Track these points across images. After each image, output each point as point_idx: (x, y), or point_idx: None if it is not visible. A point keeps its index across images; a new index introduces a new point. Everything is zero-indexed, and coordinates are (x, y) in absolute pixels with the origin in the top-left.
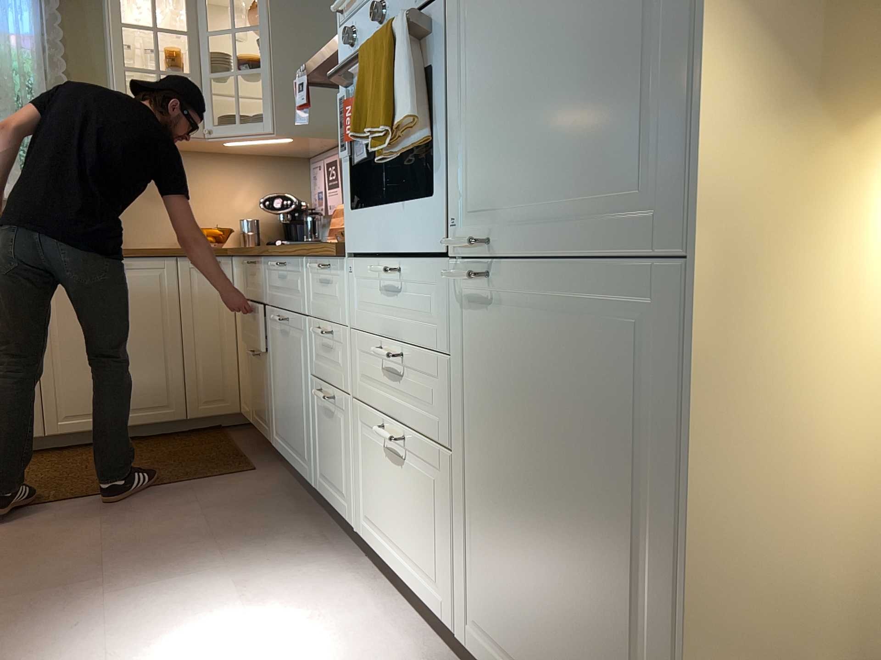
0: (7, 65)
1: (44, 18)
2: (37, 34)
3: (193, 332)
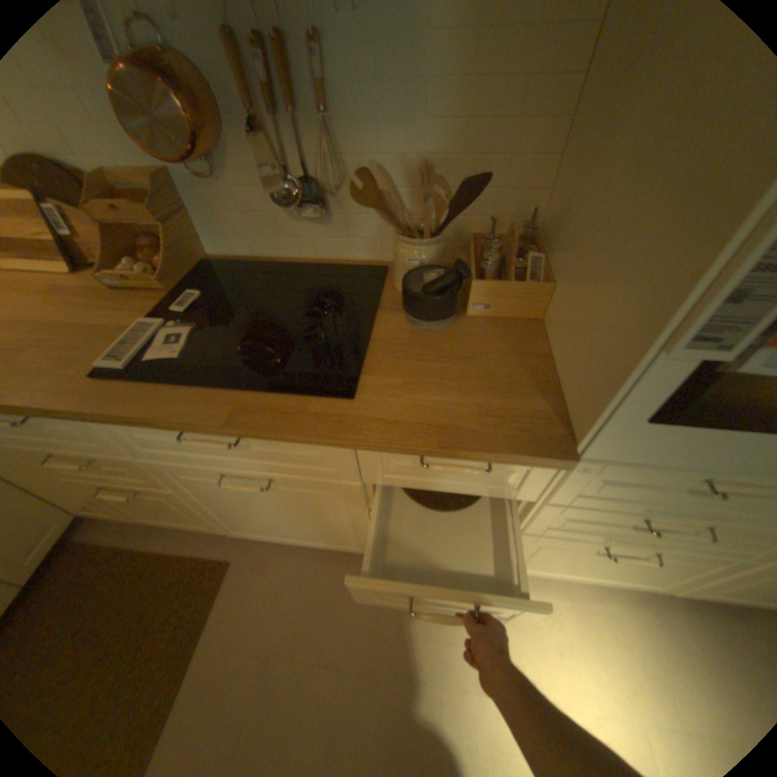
0: None
1: None
2: None
3: None
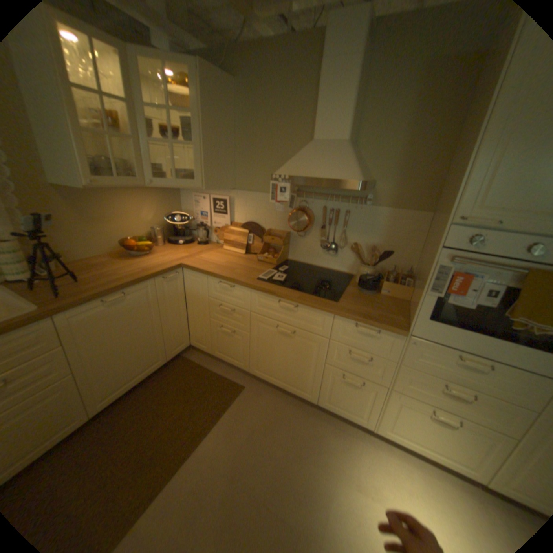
0: None
1: None
2: None
3: (167, 317)
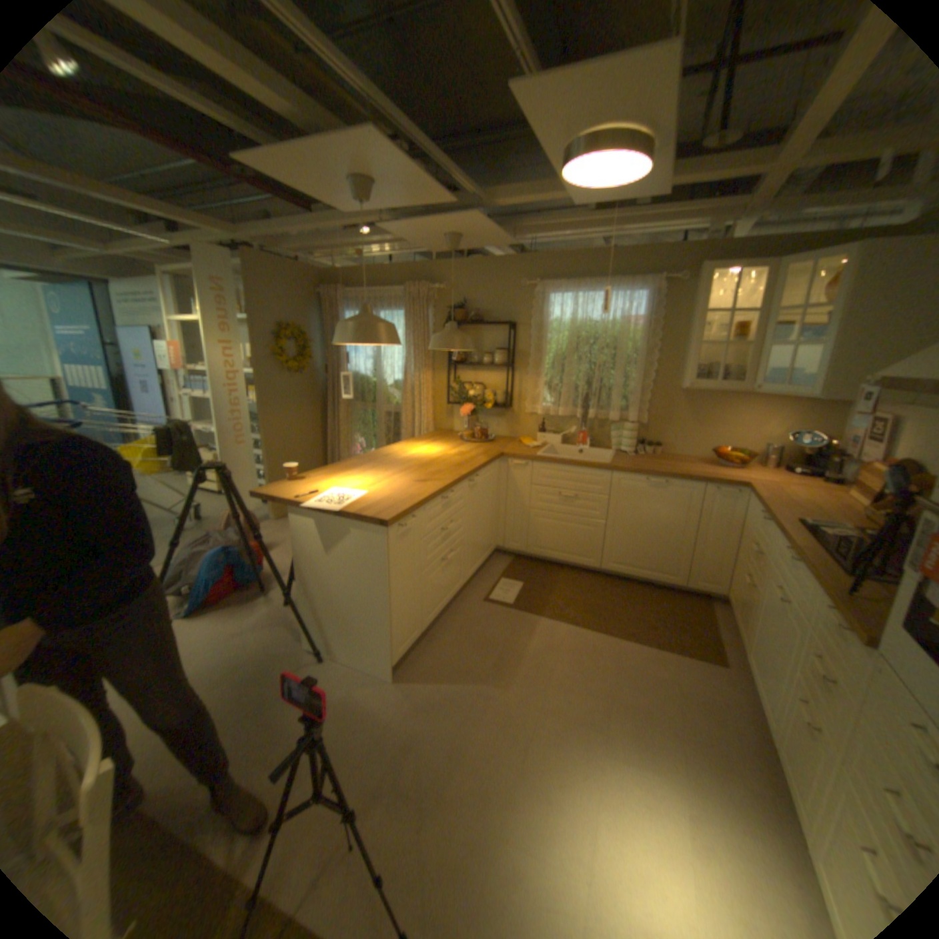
0: (625, 339)
1: (653, 304)
2: (646, 317)
3: (705, 535)
